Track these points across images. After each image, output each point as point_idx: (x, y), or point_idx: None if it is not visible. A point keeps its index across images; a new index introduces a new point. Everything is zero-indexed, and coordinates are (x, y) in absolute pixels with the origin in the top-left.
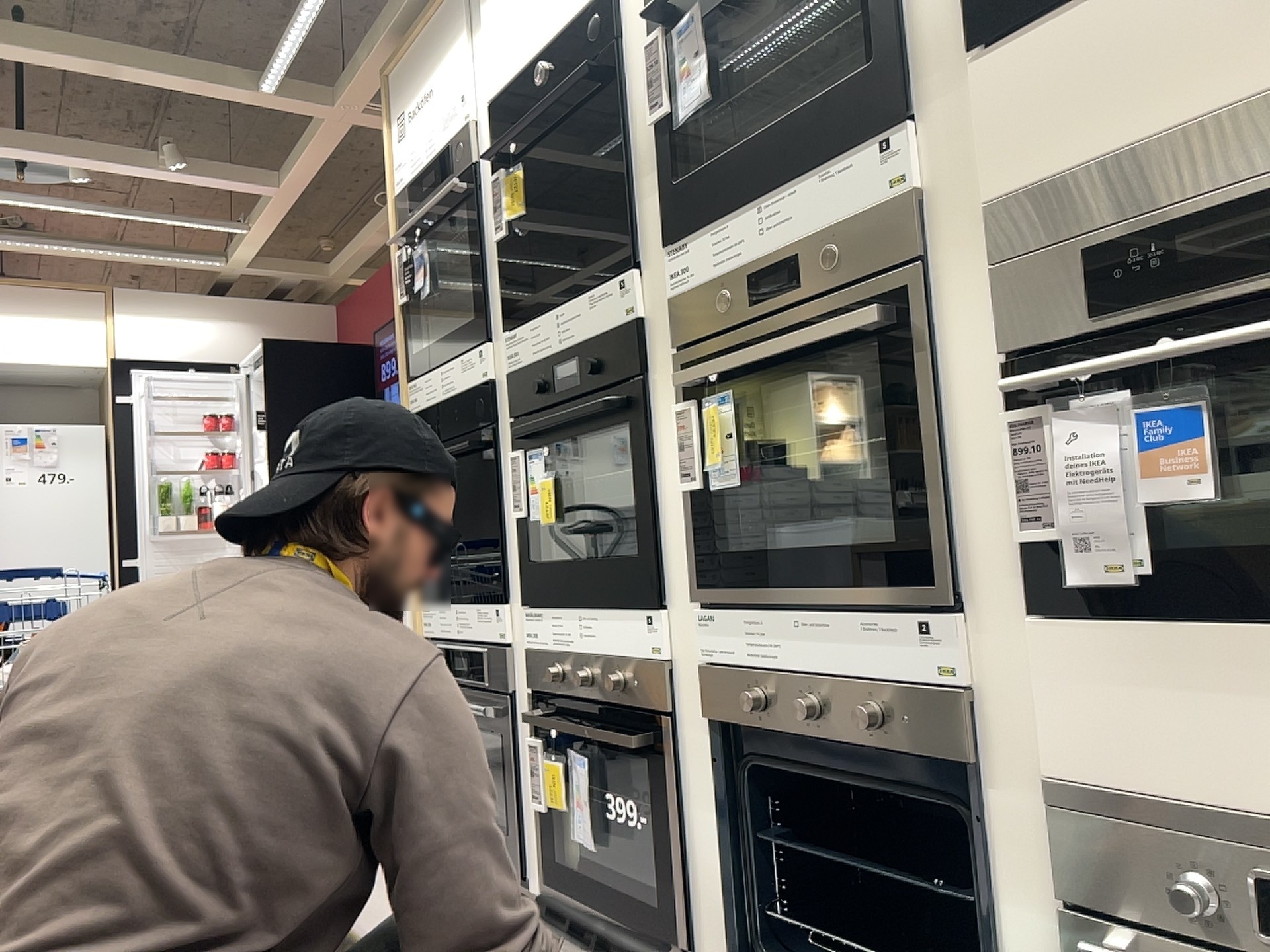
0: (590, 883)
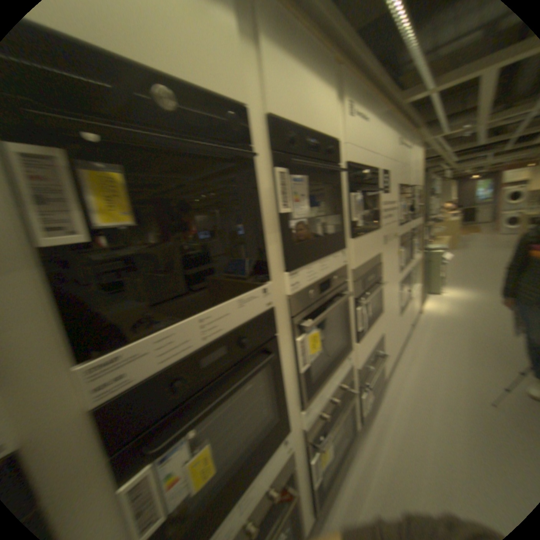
0: None
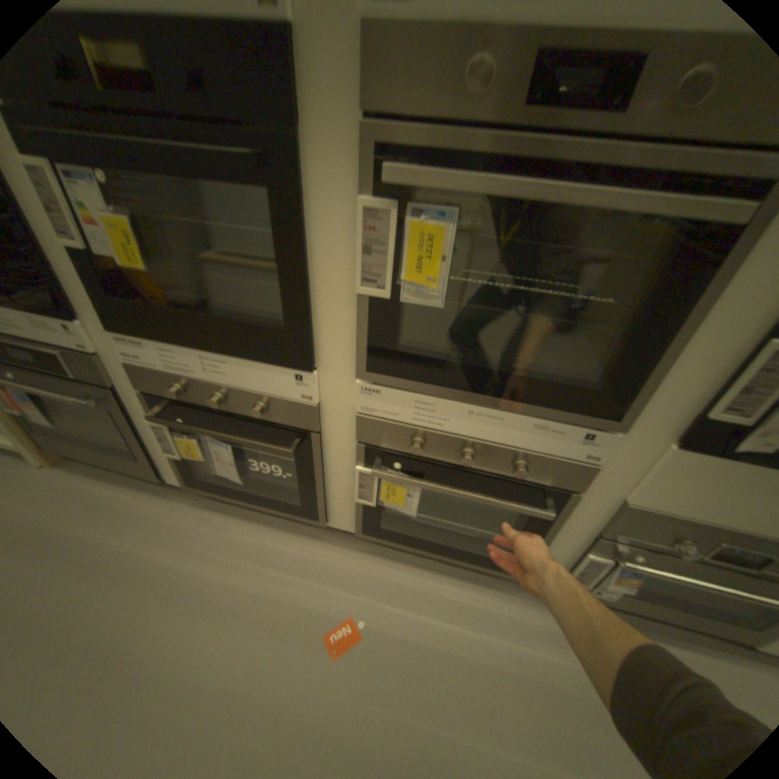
0: (233, 490)
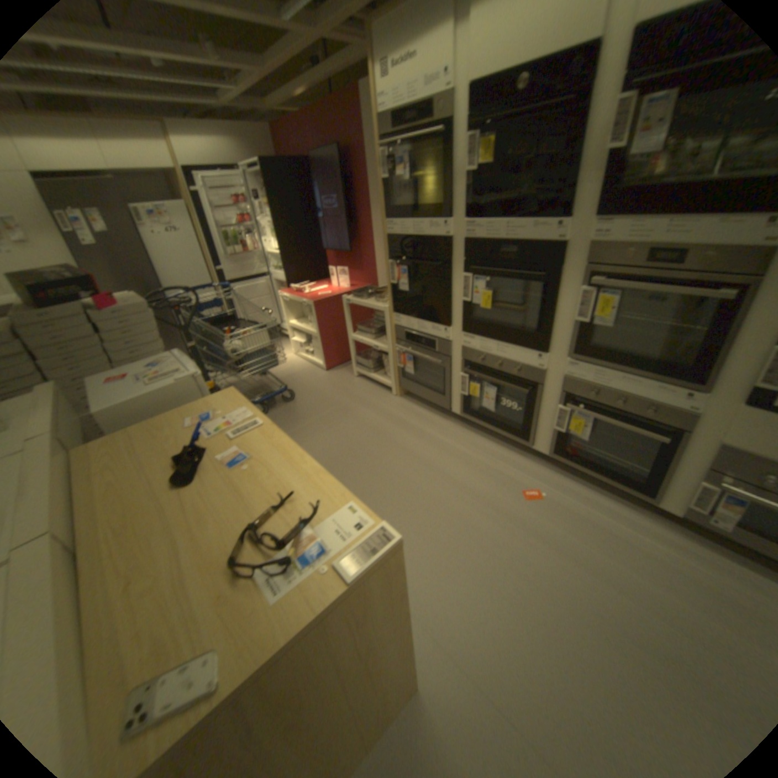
0: (486, 418)
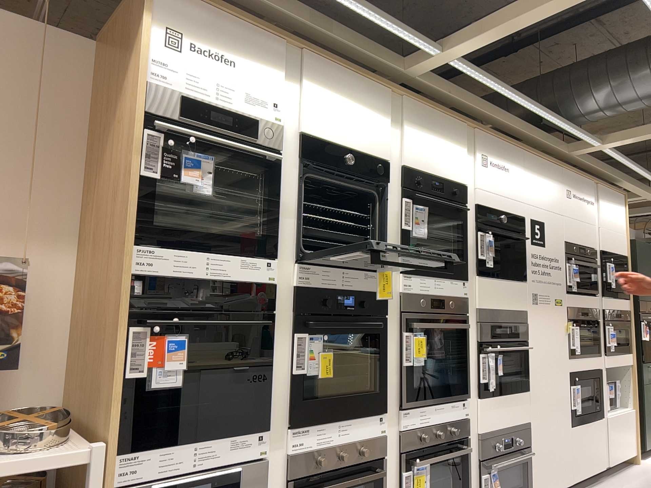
0: None
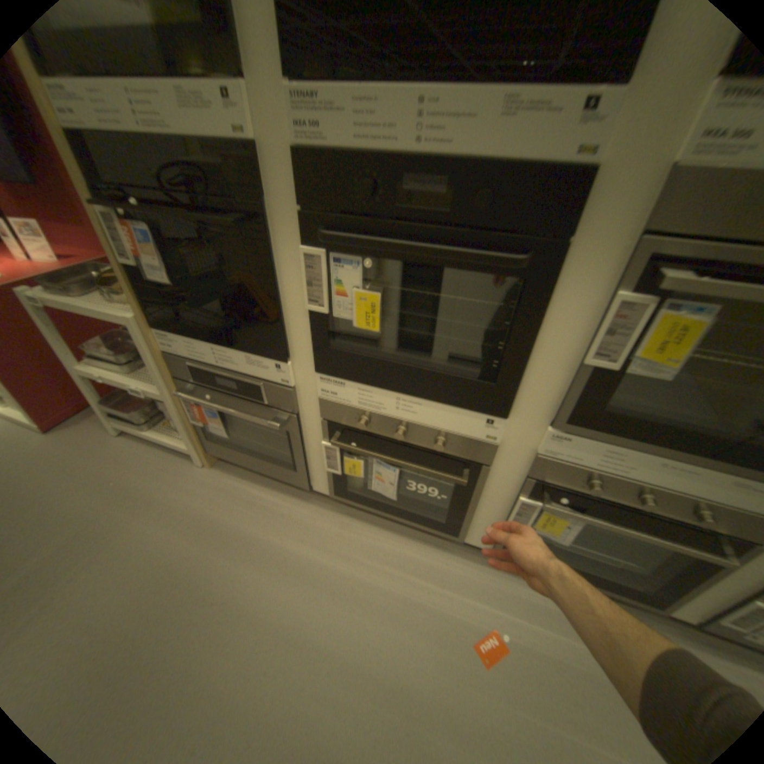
0: (379, 502)
